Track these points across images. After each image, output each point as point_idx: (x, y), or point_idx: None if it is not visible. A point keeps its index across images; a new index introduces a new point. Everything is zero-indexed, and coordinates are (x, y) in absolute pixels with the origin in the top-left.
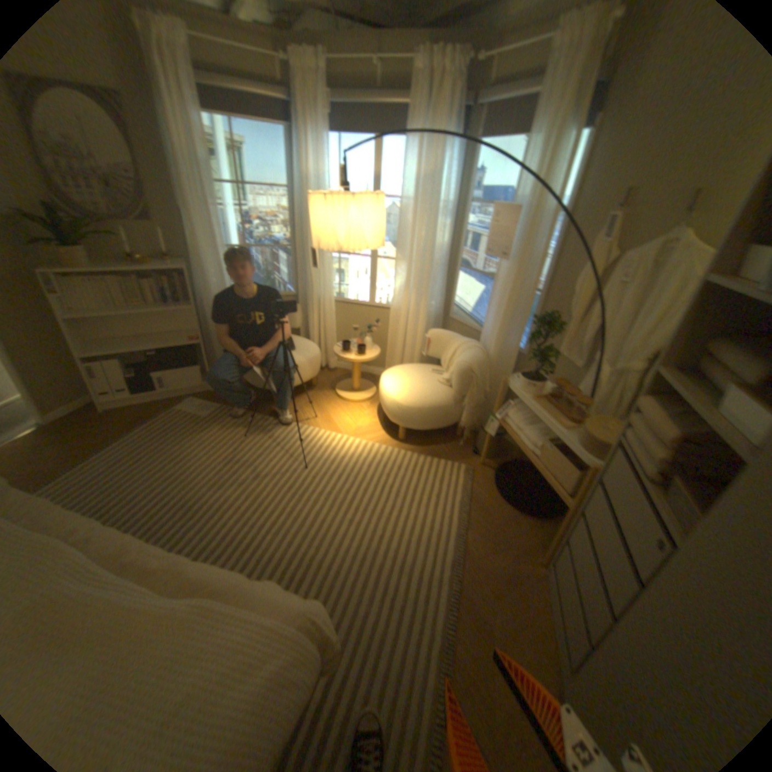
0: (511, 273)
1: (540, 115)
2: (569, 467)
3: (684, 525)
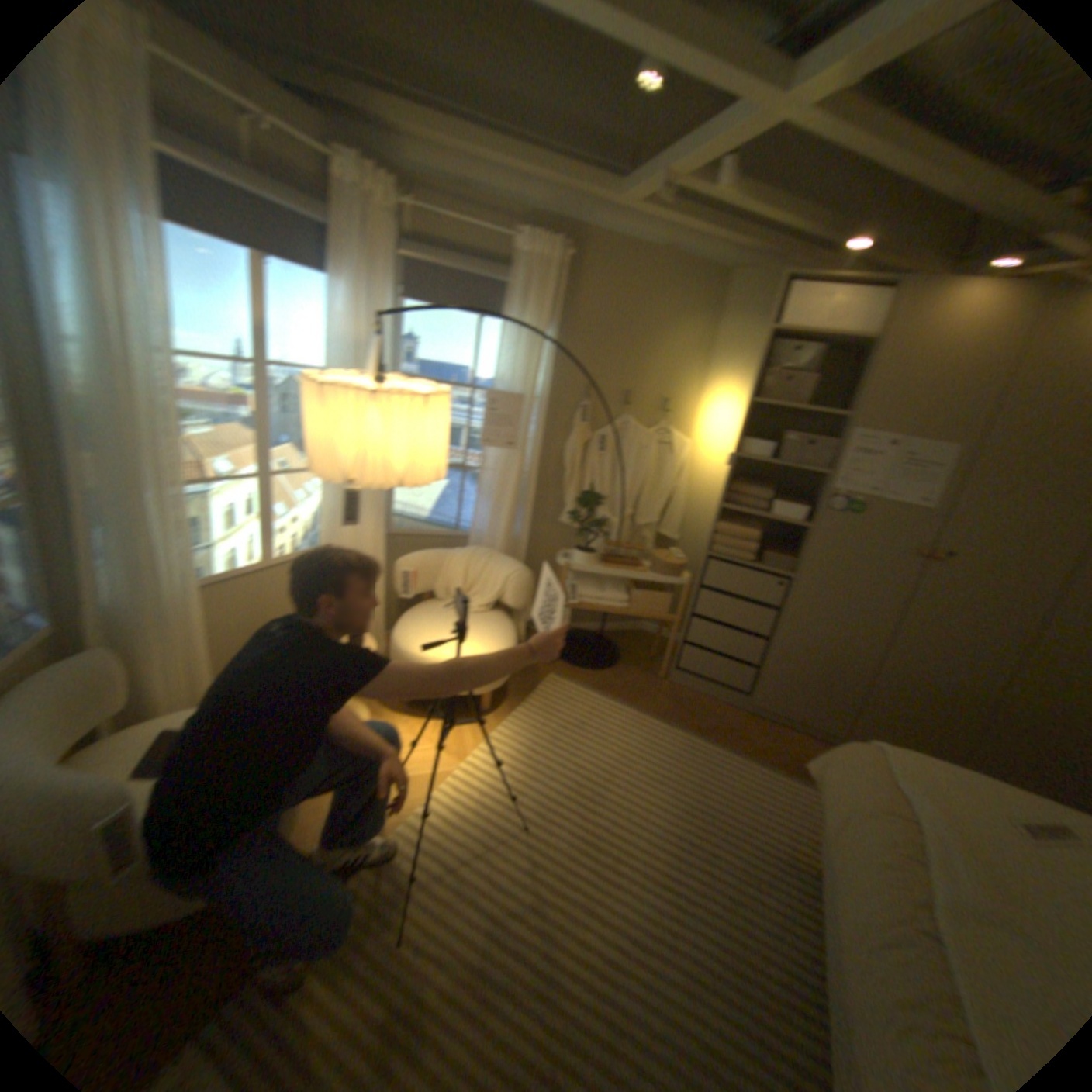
0: (512, 461)
1: (511, 306)
2: (663, 596)
3: (784, 569)
